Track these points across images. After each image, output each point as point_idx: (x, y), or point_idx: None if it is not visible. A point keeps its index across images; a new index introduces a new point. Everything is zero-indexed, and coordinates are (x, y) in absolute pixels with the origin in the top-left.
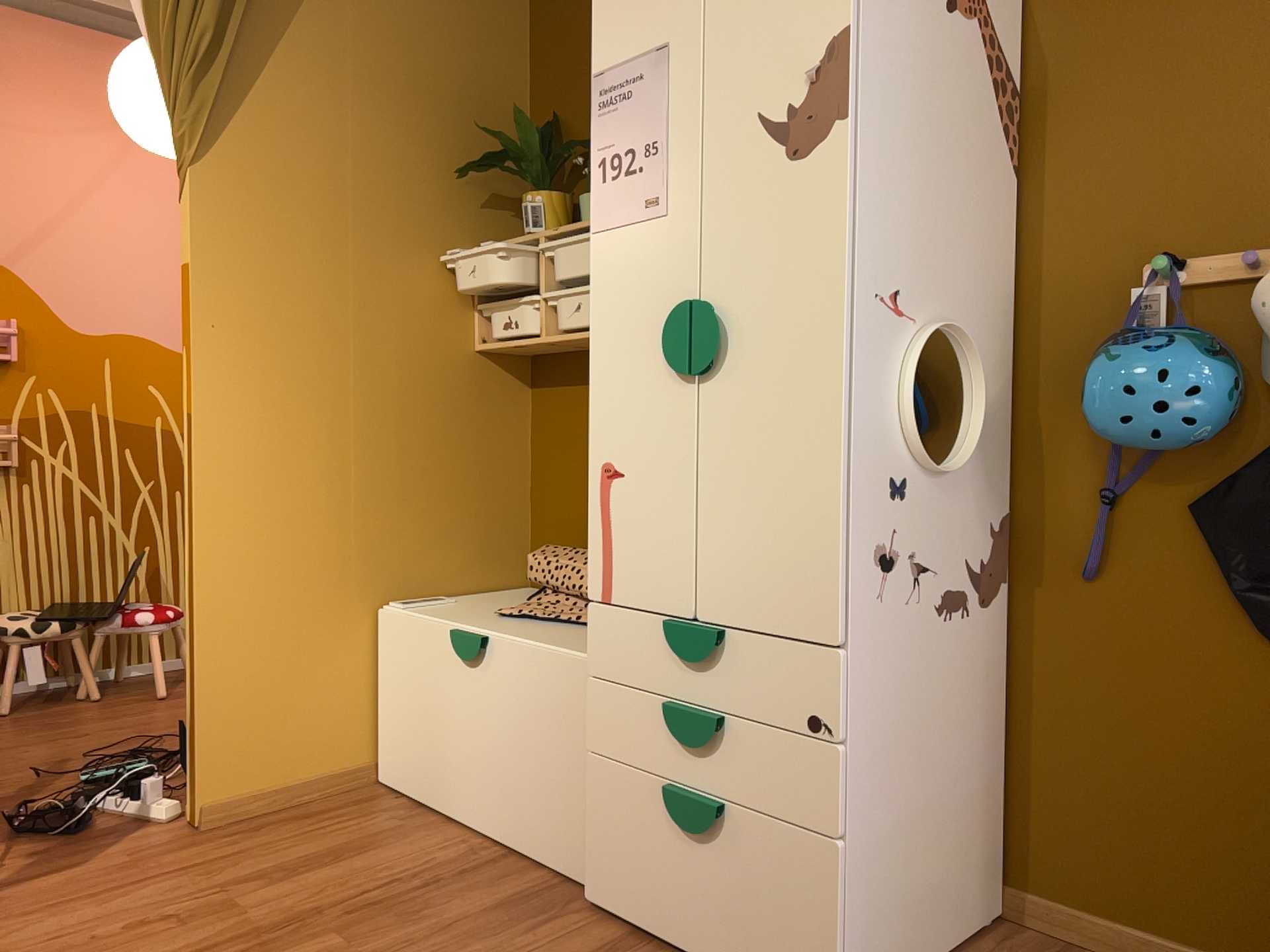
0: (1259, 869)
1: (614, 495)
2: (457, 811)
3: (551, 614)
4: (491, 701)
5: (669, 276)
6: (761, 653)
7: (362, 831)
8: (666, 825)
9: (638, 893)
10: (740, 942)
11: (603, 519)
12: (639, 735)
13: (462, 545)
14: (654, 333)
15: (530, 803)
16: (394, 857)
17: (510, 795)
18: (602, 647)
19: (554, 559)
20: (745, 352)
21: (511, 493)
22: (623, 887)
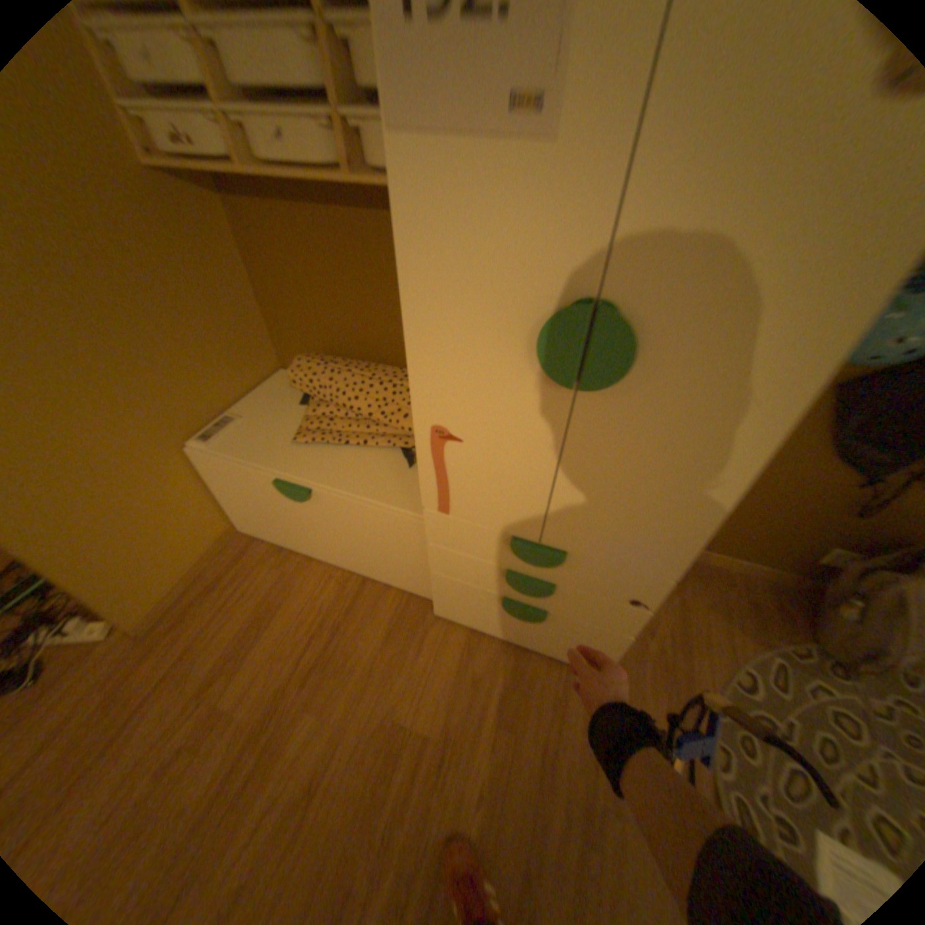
0: (762, 533)
1: (451, 451)
2: (316, 555)
3: (340, 435)
4: (329, 519)
5: (548, 252)
6: (597, 566)
7: (261, 589)
8: (498, 606)
9: (475, 620)
10: (548, 646)
11: (437, 464)
12: (477, 573)
13: (225, 365)
14: (511, 321)
15: (376, 564)
16: (297, 610)
17: (359, 558)
18: (441, 531)
19: (317, 376)
20: (652, 377)
21: (243, 305)
22: (464, 616)
